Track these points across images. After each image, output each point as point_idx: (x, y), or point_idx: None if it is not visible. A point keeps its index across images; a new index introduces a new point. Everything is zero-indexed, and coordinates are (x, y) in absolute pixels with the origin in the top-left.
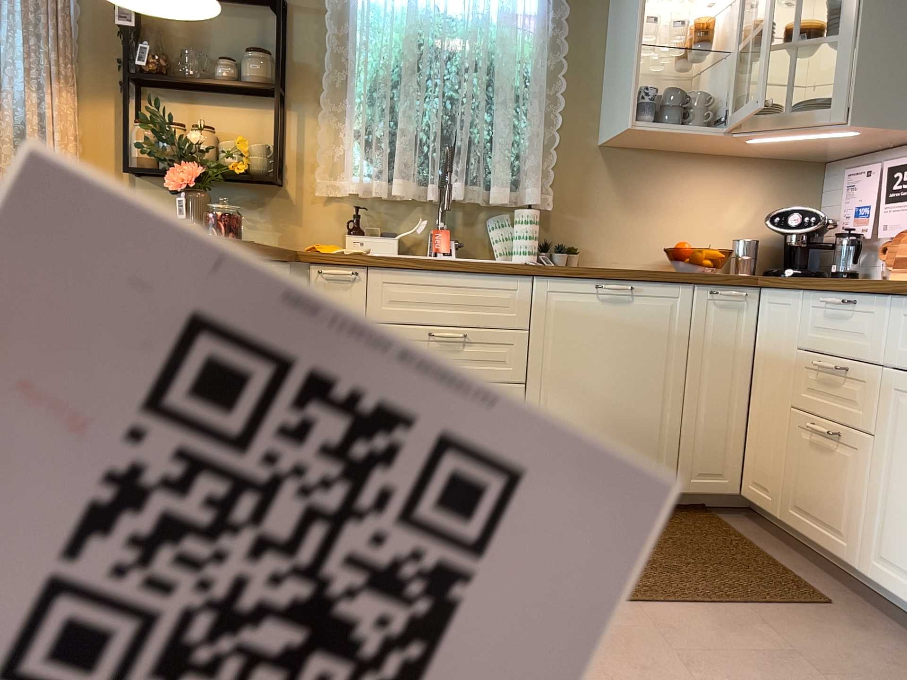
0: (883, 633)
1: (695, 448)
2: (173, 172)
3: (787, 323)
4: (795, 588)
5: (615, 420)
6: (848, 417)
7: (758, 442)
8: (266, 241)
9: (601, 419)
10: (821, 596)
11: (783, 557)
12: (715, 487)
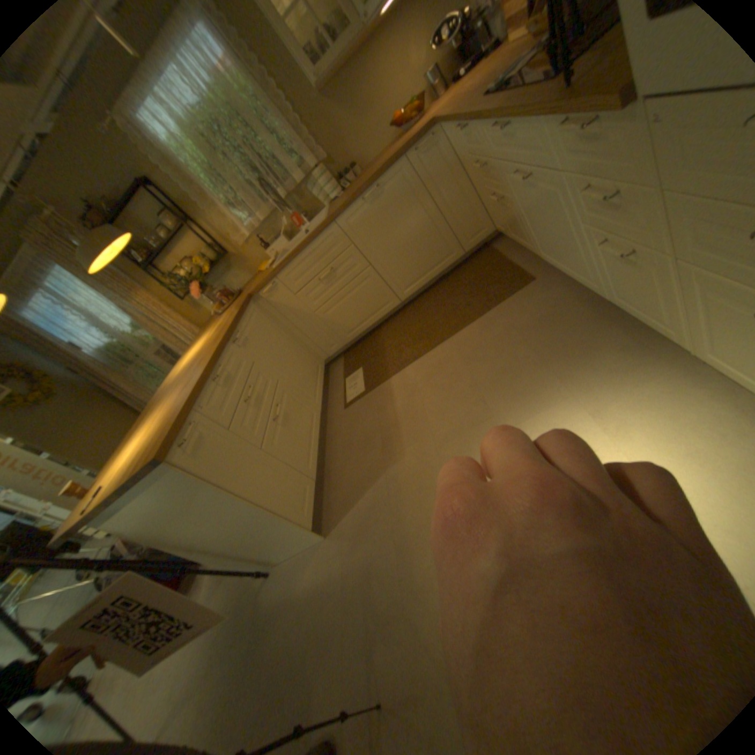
0: (556, 281)
1: (461, 227)
2: (192, 292)
3: (457, 139)
4: (520, 277)
5: (417, 246)
6: (500, 186)
7: (487, 203)
8: (245, 277)
9: (411, 251)
10: (532, 273)
11: (519, 256)
12: (482, 235)
